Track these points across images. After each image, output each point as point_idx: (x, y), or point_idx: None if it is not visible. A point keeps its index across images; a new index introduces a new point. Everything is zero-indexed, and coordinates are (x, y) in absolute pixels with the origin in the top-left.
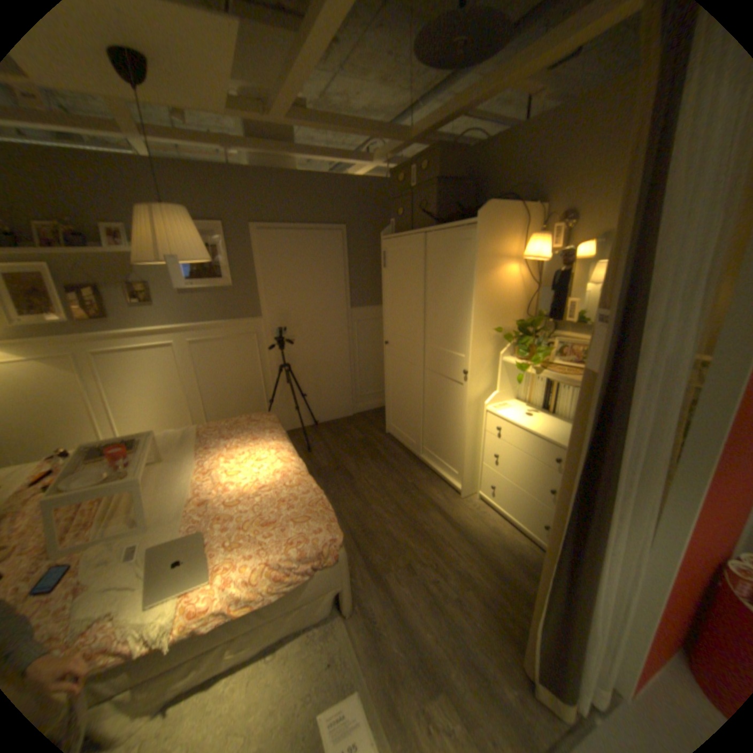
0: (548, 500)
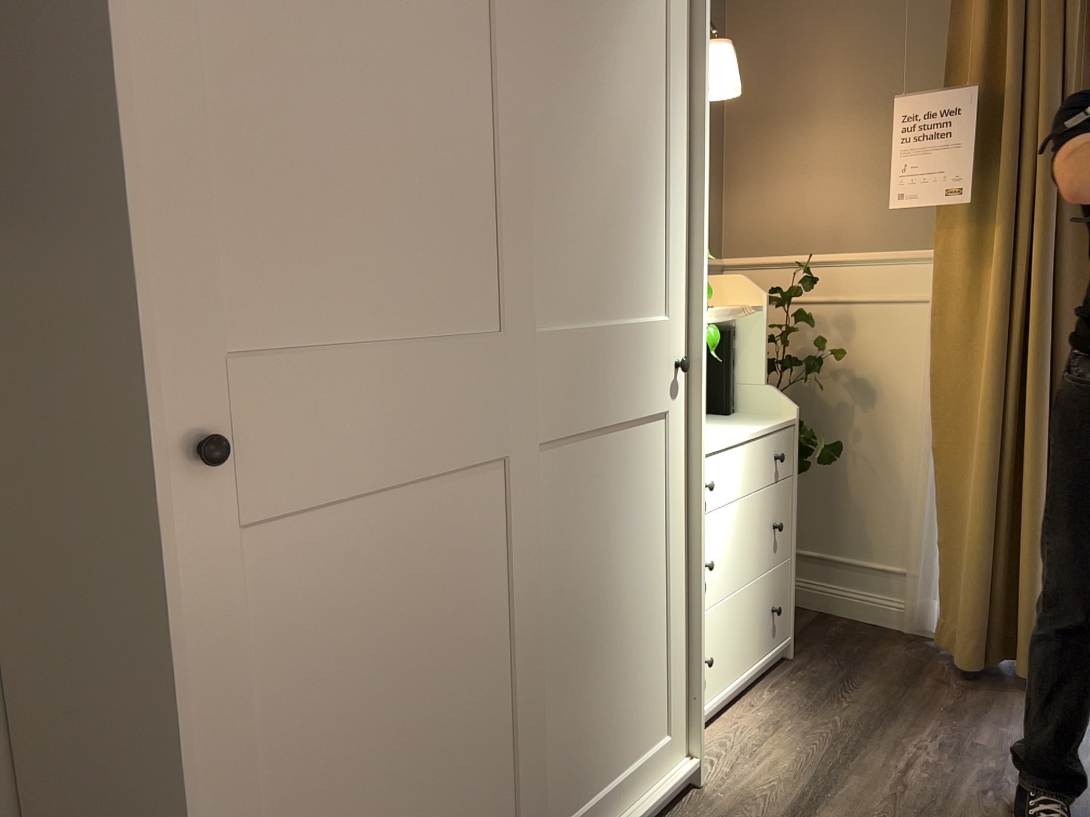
0: (770, 555)
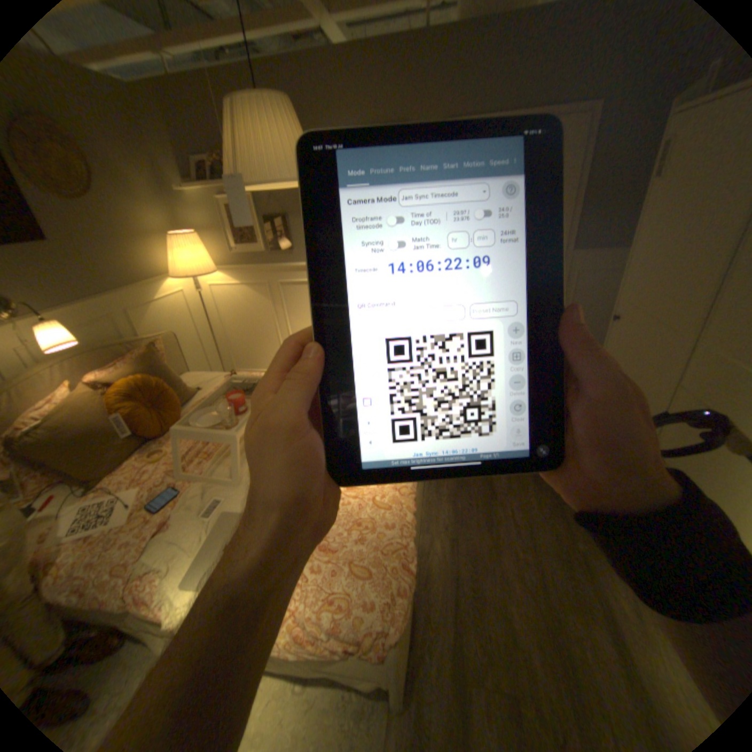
0: None
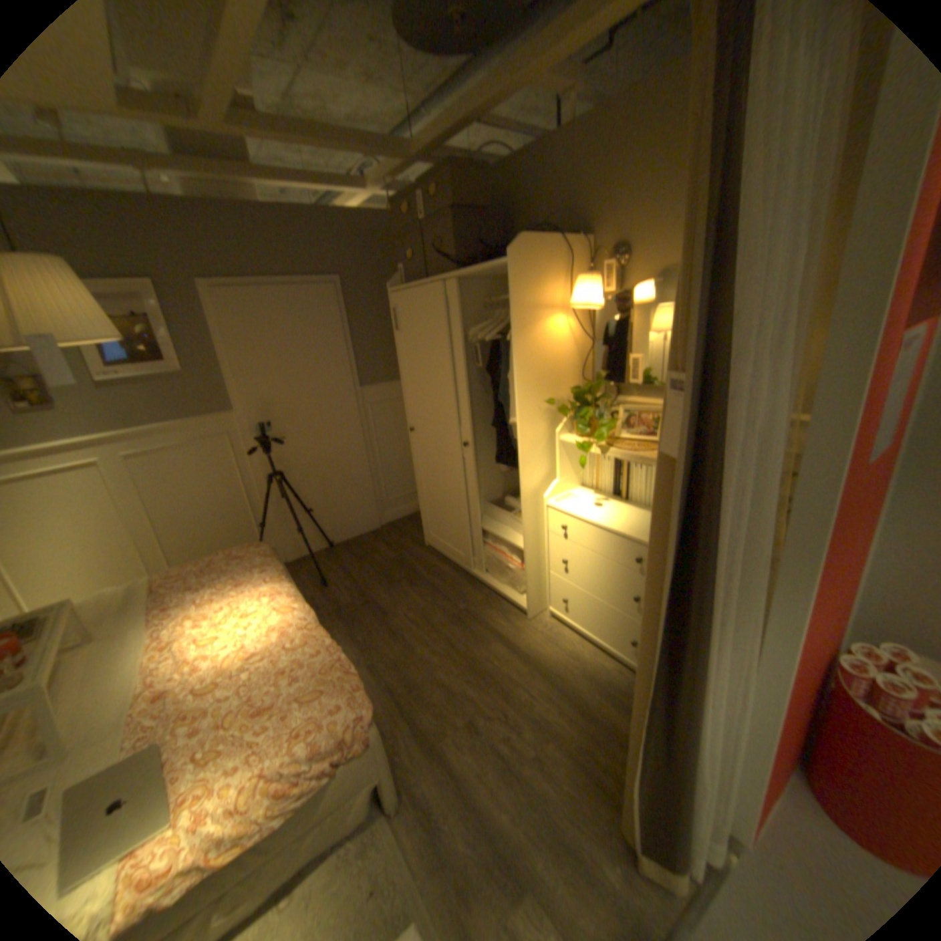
0: (631, 610)
